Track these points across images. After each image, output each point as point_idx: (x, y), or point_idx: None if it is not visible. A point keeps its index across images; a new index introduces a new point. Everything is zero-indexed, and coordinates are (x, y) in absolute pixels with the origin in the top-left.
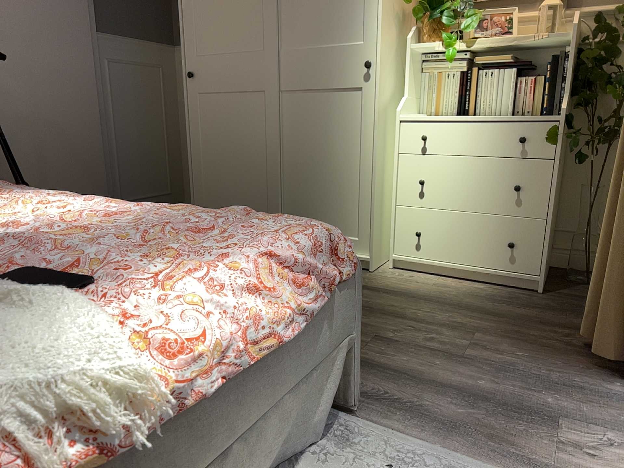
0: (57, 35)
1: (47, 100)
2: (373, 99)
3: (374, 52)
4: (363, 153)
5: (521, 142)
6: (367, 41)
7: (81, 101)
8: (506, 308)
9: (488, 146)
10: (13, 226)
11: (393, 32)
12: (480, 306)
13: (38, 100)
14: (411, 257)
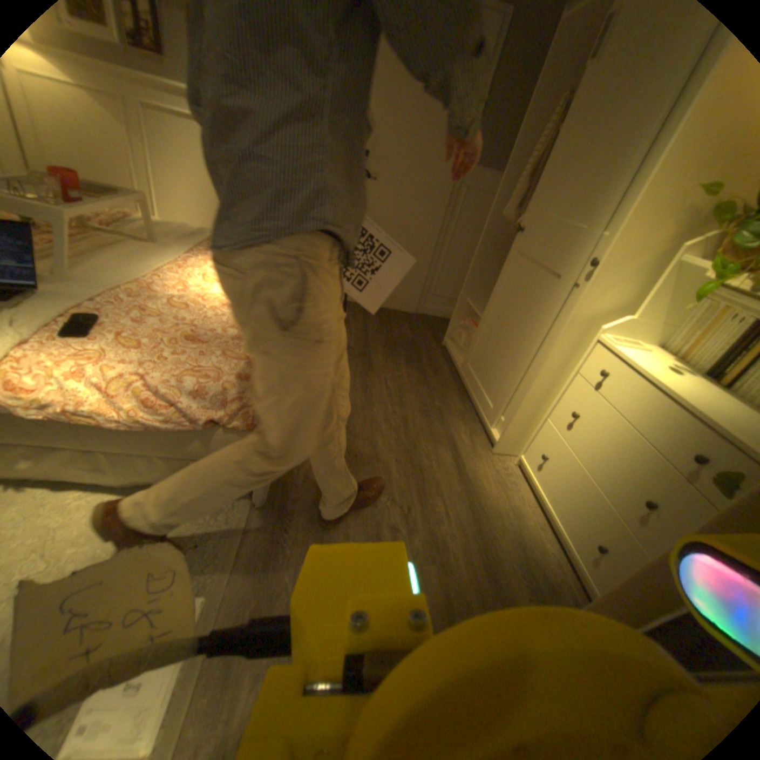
0: (430, 160)
1: (404, 208)
2: (581, 302)
3: (612, 250)
4: (545, 351)
5: (697, 459)
6: (613, 233)
7: (429, 214)
8: (521, 585)
9: (661, 432)
10: (188, 287)
11: (669, 230)
12: (504, 557)
13: (398, 207)
14: (531, 469)
